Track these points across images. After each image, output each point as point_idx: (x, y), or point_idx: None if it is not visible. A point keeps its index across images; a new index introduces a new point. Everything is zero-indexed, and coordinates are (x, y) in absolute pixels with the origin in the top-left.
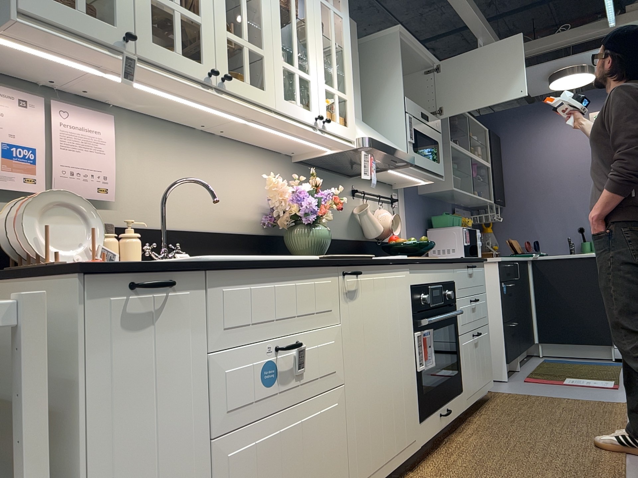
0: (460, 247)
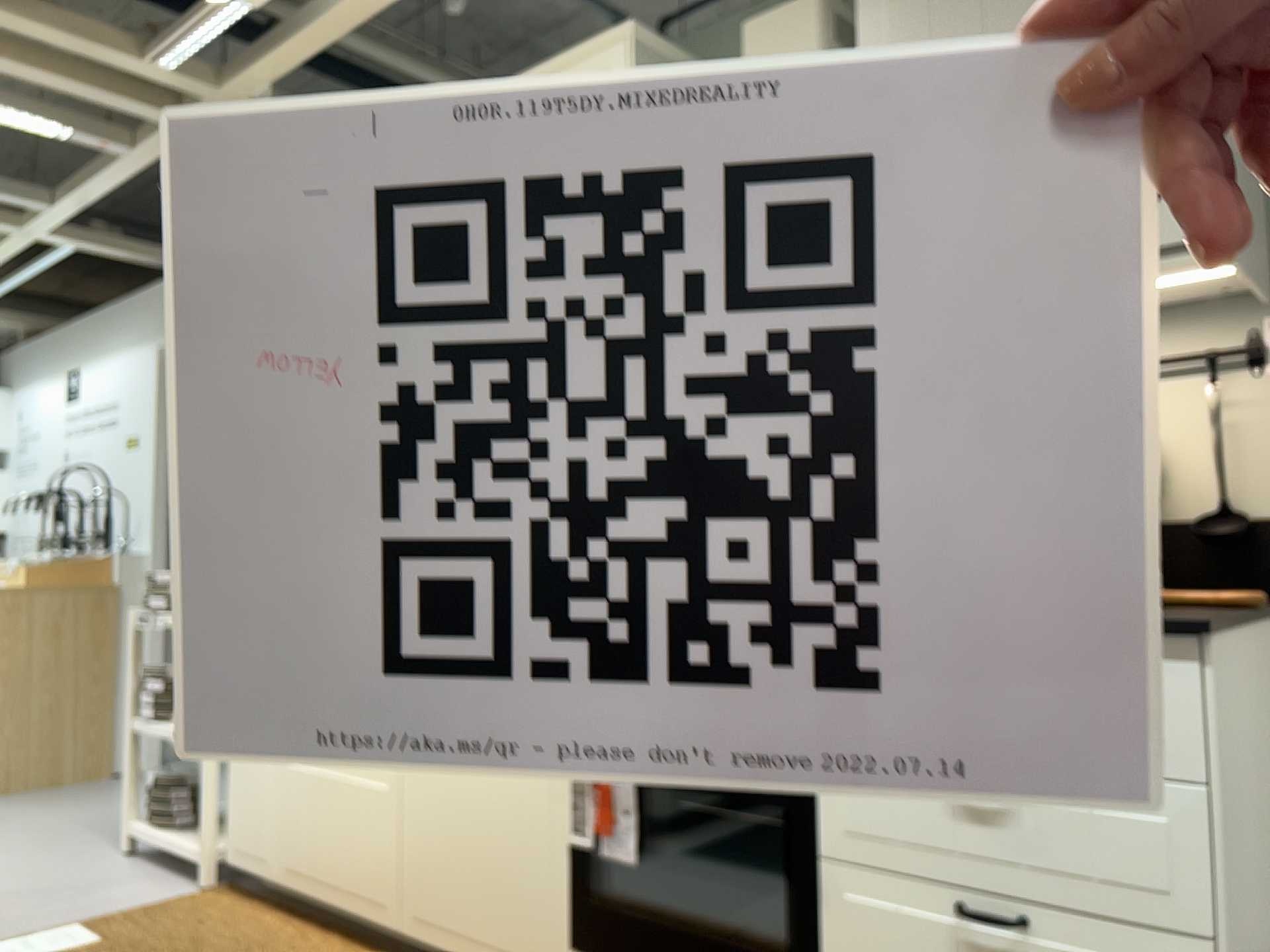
0: None
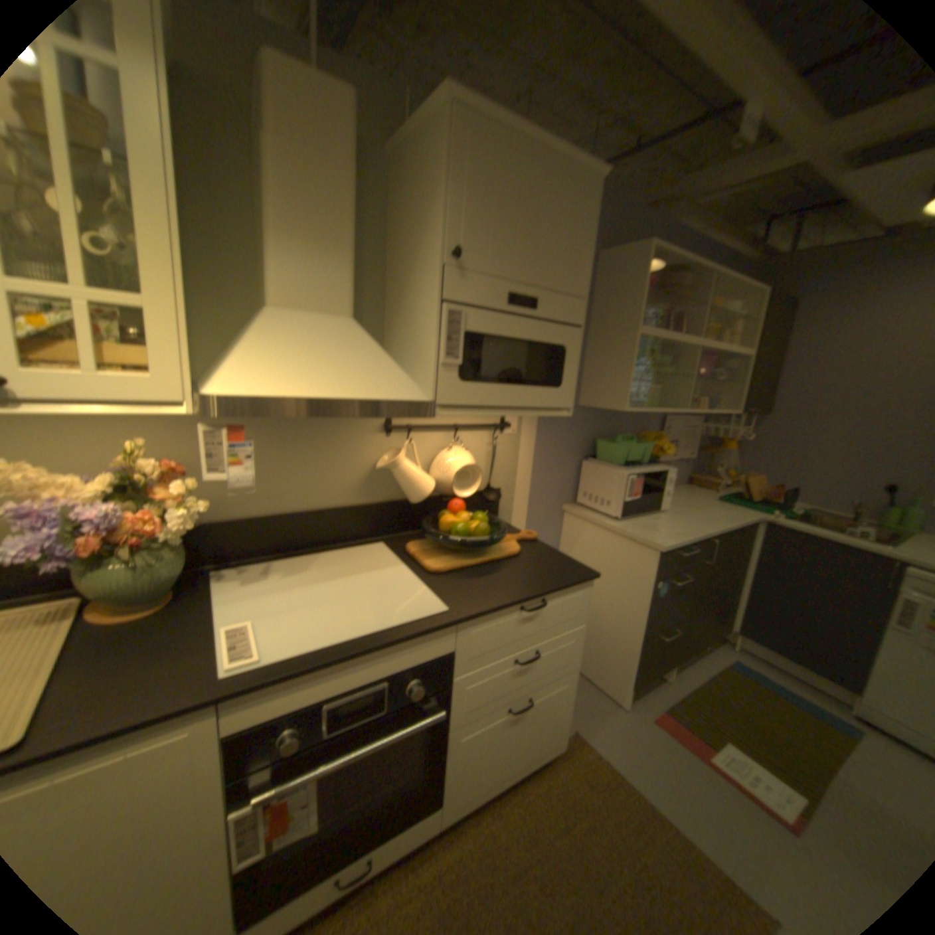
0: (620, 500)
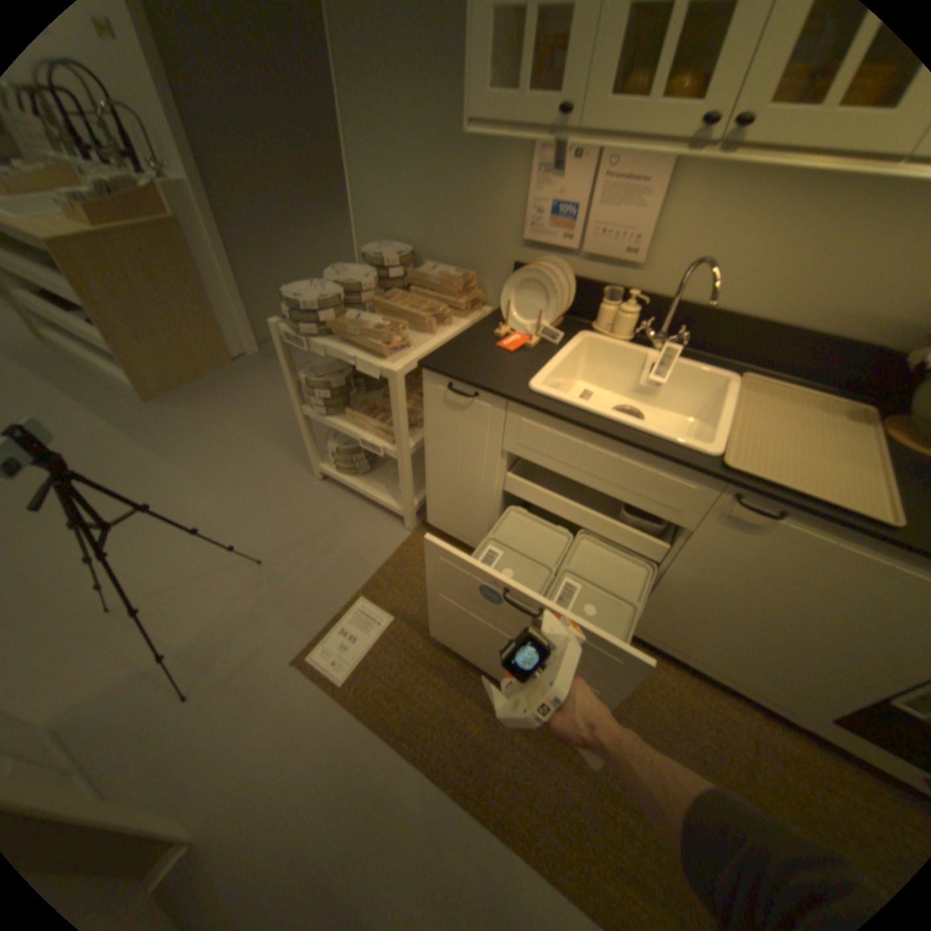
0: None
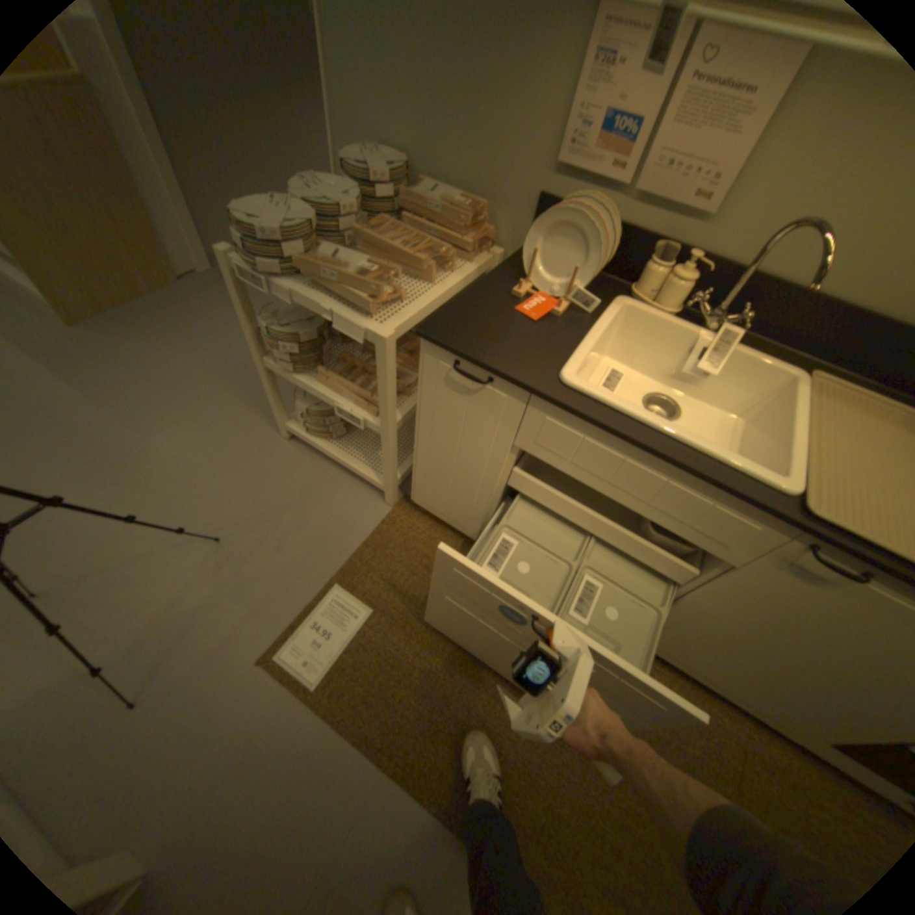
0: None
